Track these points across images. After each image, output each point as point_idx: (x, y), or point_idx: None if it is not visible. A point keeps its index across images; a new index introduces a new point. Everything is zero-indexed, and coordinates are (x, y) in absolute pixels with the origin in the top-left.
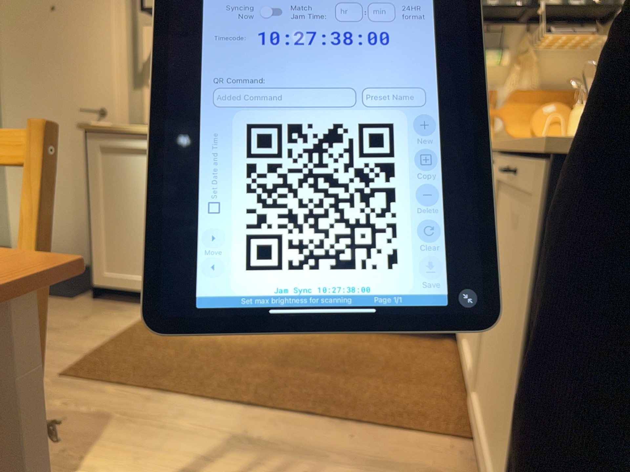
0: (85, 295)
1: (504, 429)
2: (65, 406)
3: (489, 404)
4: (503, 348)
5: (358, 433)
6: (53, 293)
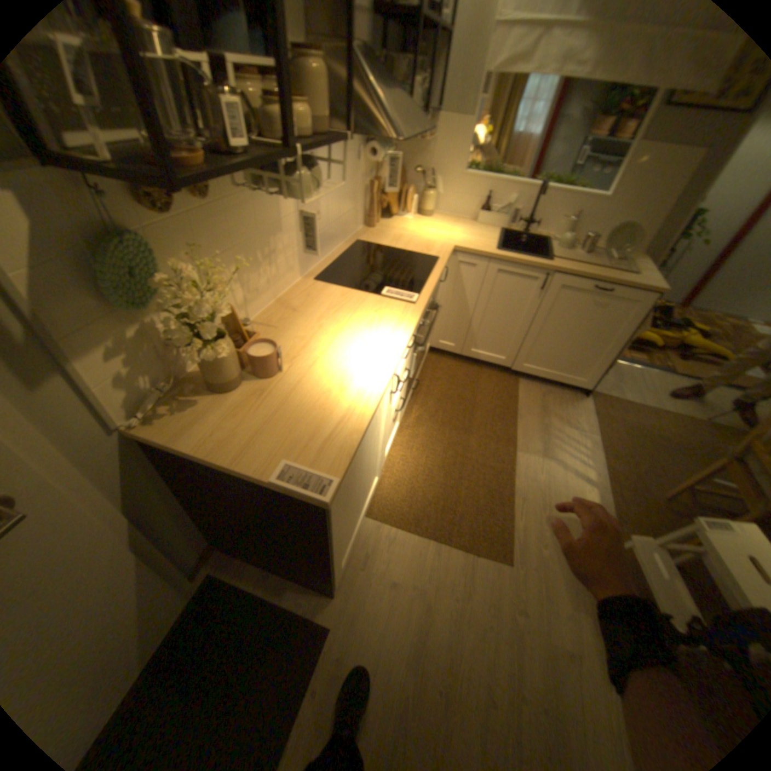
0: (317, 616)
1: (587, 364)
2: (546, 549)
3: (556, 362)
4: (581, 343)
5: (527, 411)
6: (303, 669)
